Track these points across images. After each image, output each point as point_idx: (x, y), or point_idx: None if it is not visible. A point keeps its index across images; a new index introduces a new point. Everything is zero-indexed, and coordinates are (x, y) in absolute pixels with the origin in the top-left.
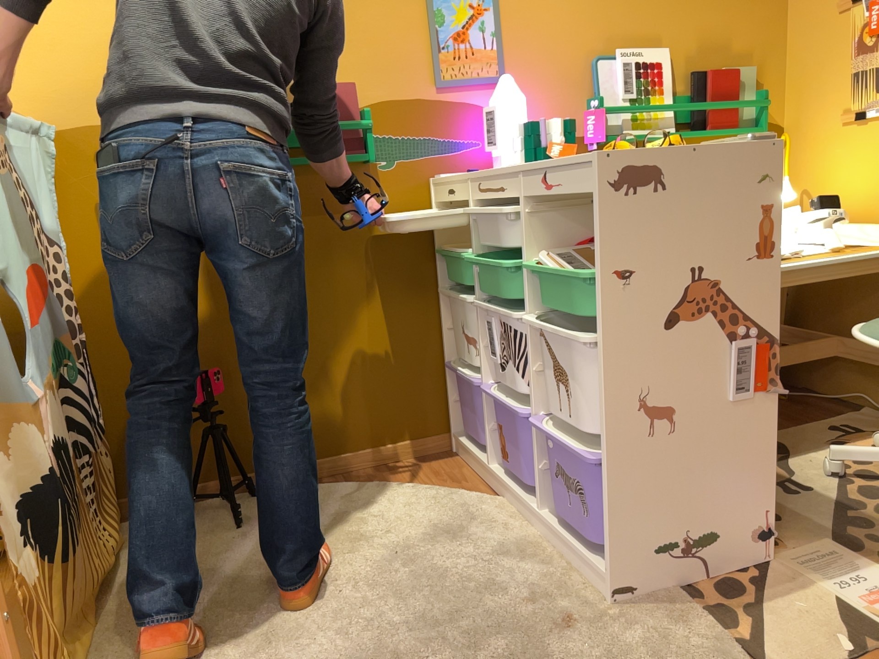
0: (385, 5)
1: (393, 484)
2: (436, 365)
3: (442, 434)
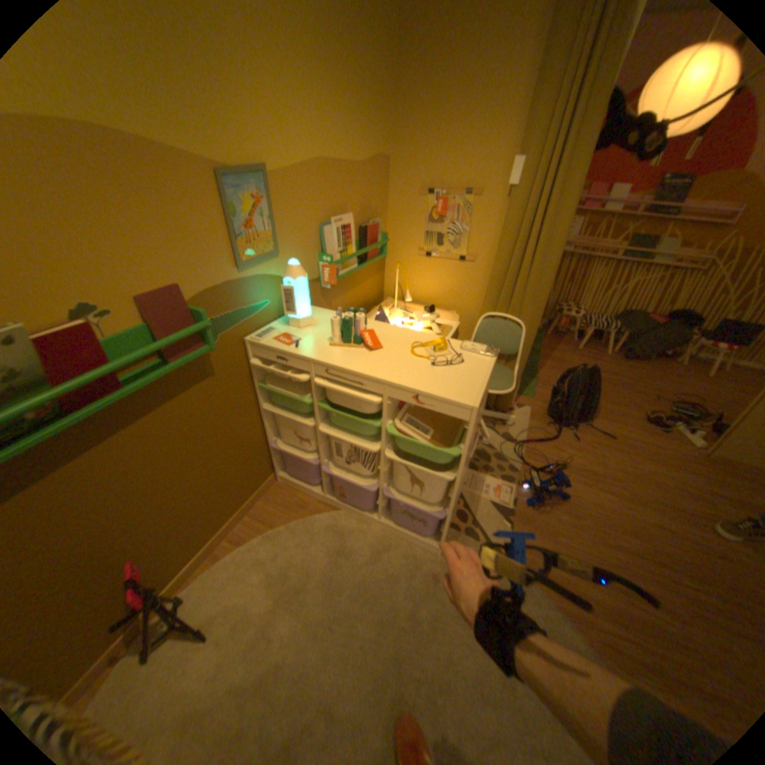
0: (187, 202)
1: (272, 531)
2: (262, 446)
3: (270, 477)
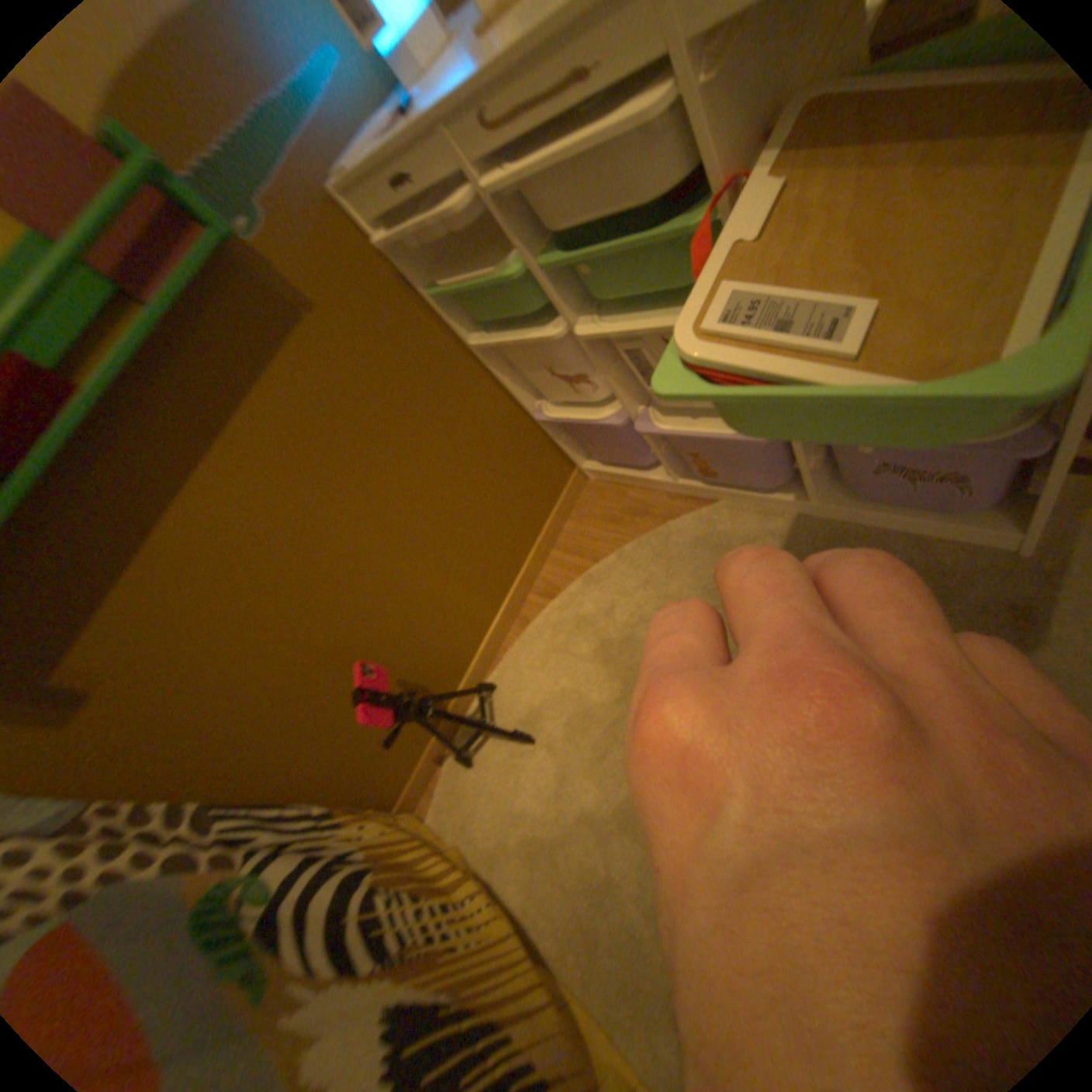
0: None
1: (597, 569)
2: (523, 427)
3: (572, 477)
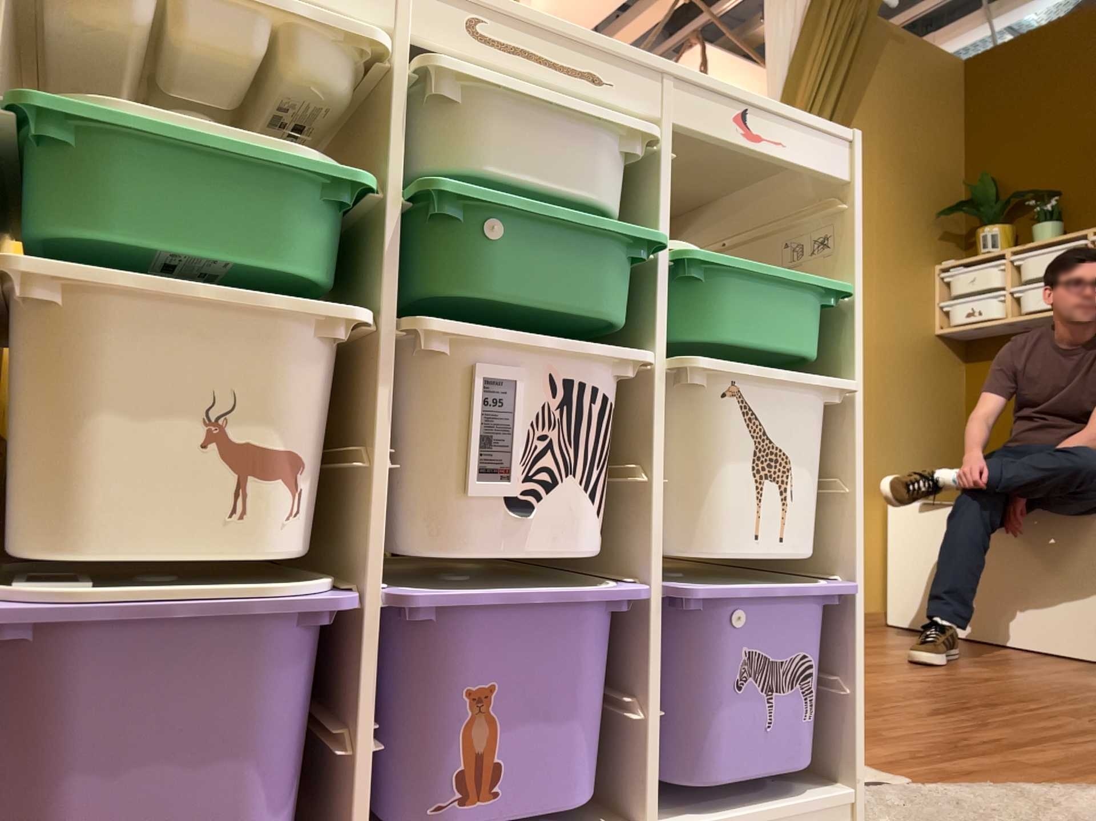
0: None
1: None
2: None
3: None
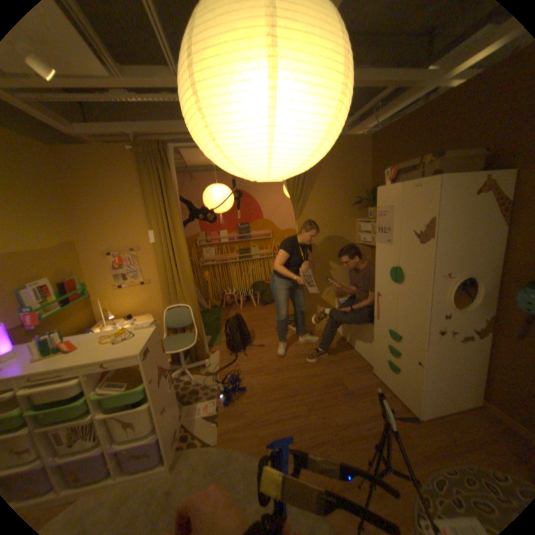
0: None
1: None
2: None
3: None
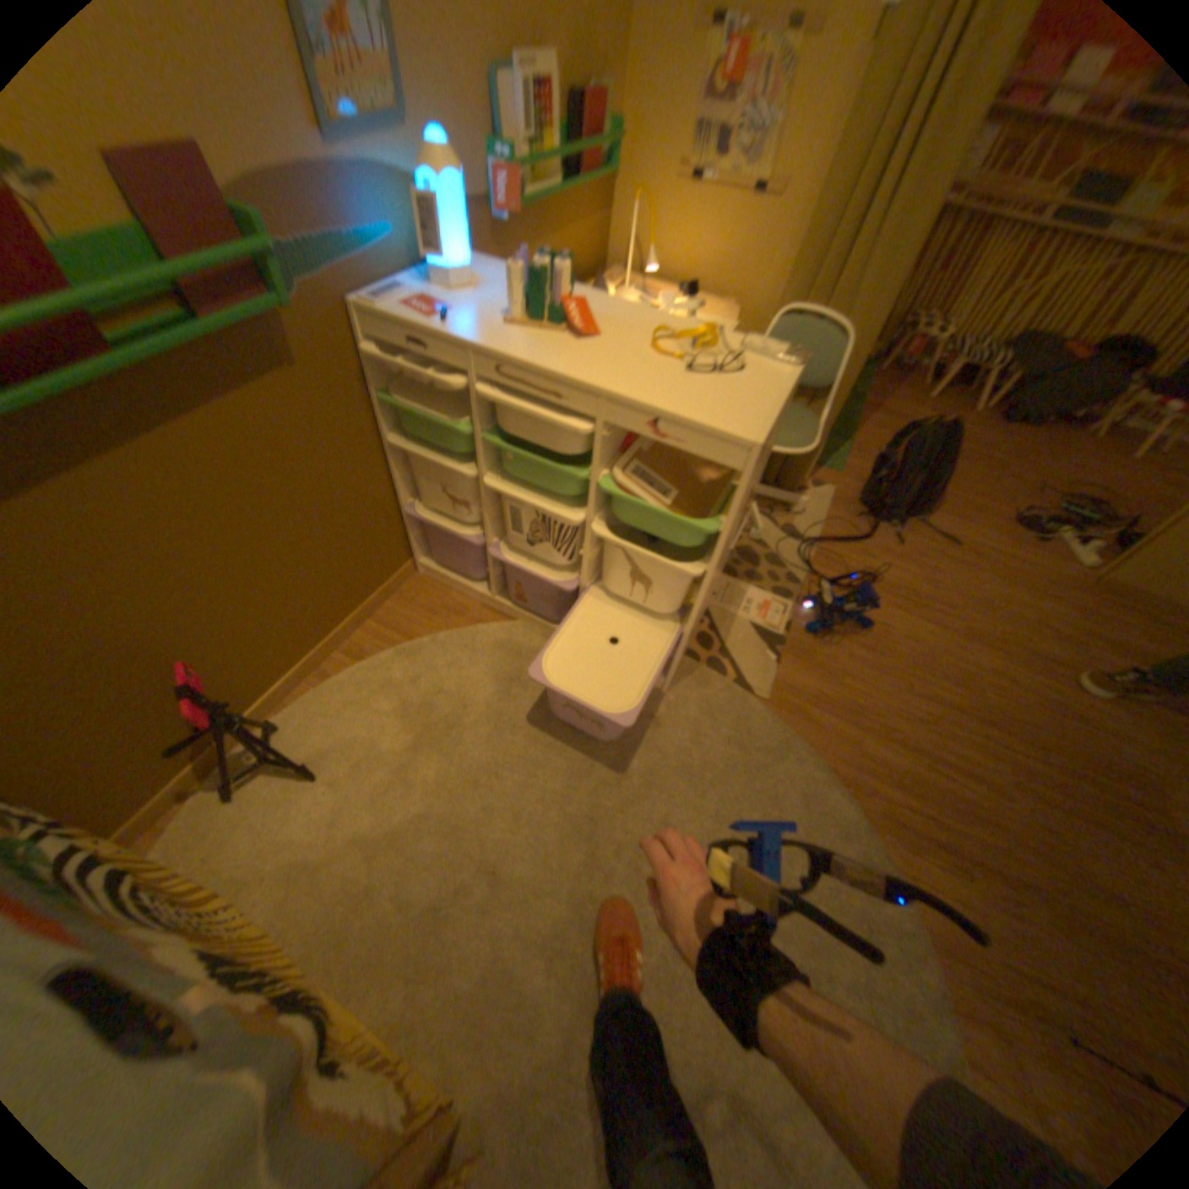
0: None
1: (411, 645)
2: (391, 513)
3: (406, 566)
